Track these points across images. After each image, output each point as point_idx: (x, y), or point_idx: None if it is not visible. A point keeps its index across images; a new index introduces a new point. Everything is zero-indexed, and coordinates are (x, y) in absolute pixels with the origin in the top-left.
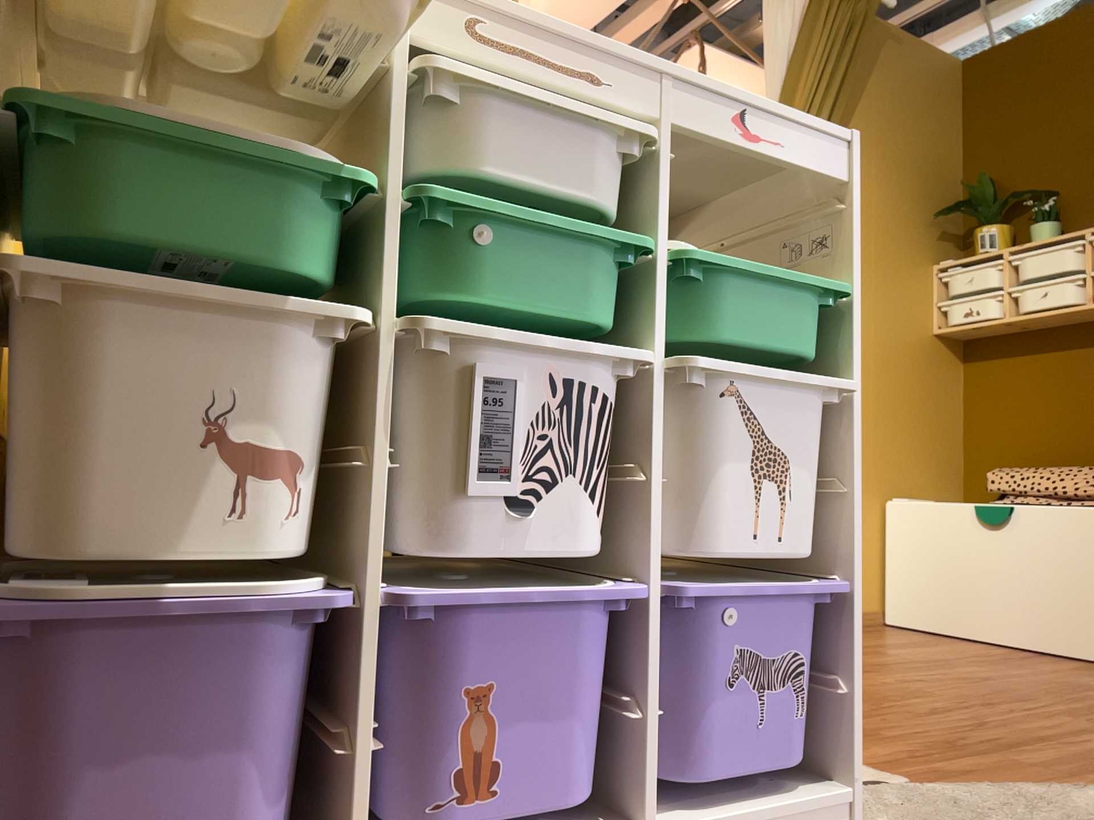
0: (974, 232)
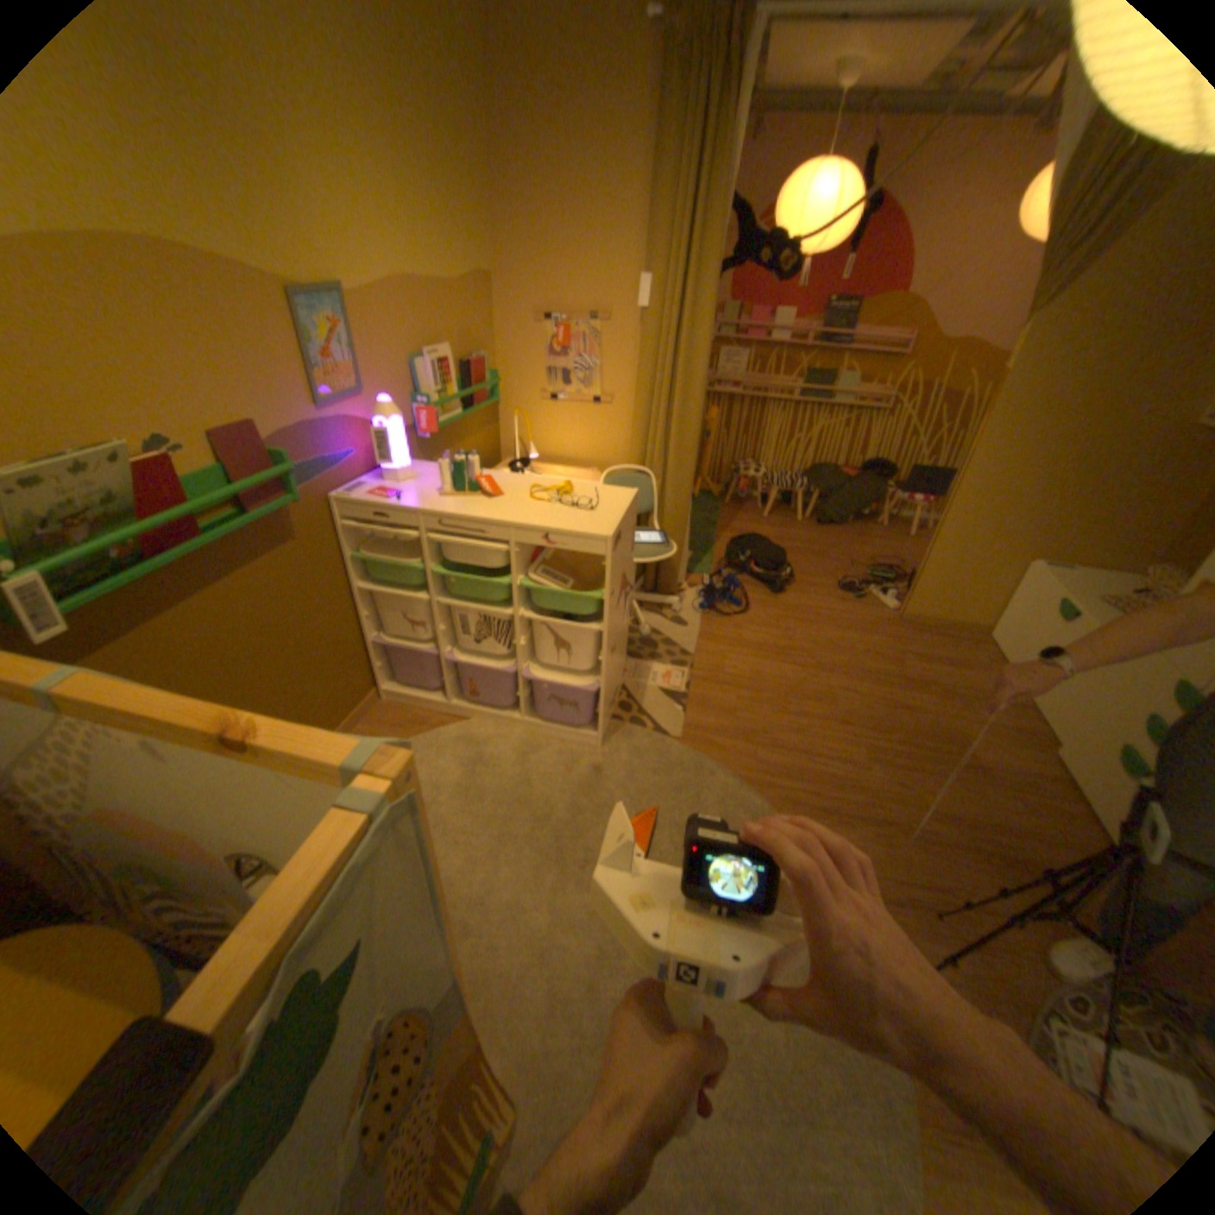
0: None
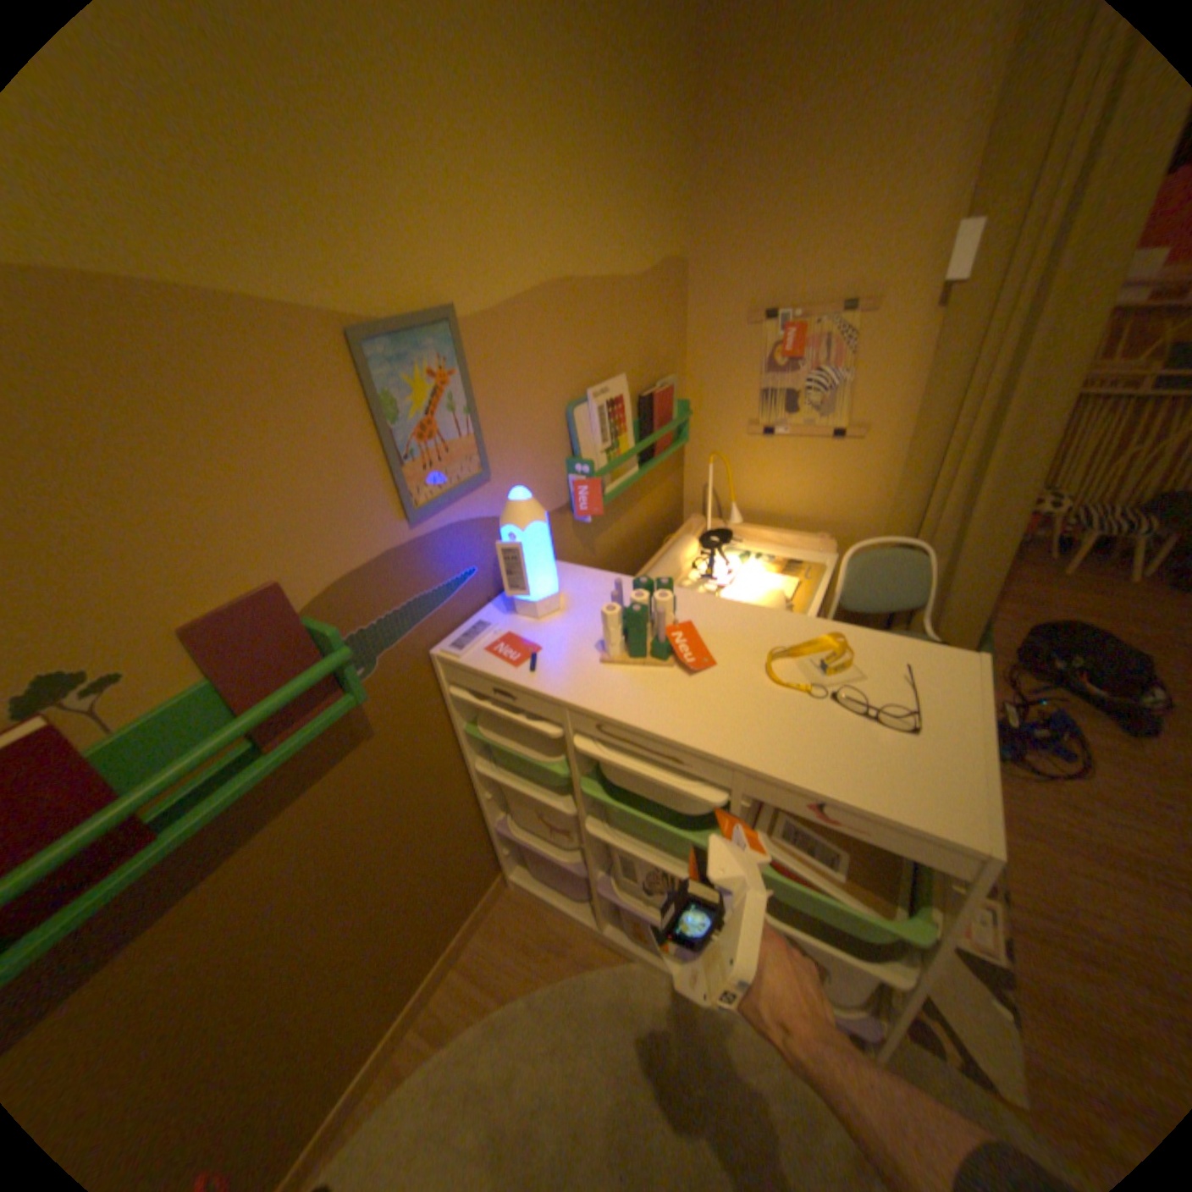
0: None
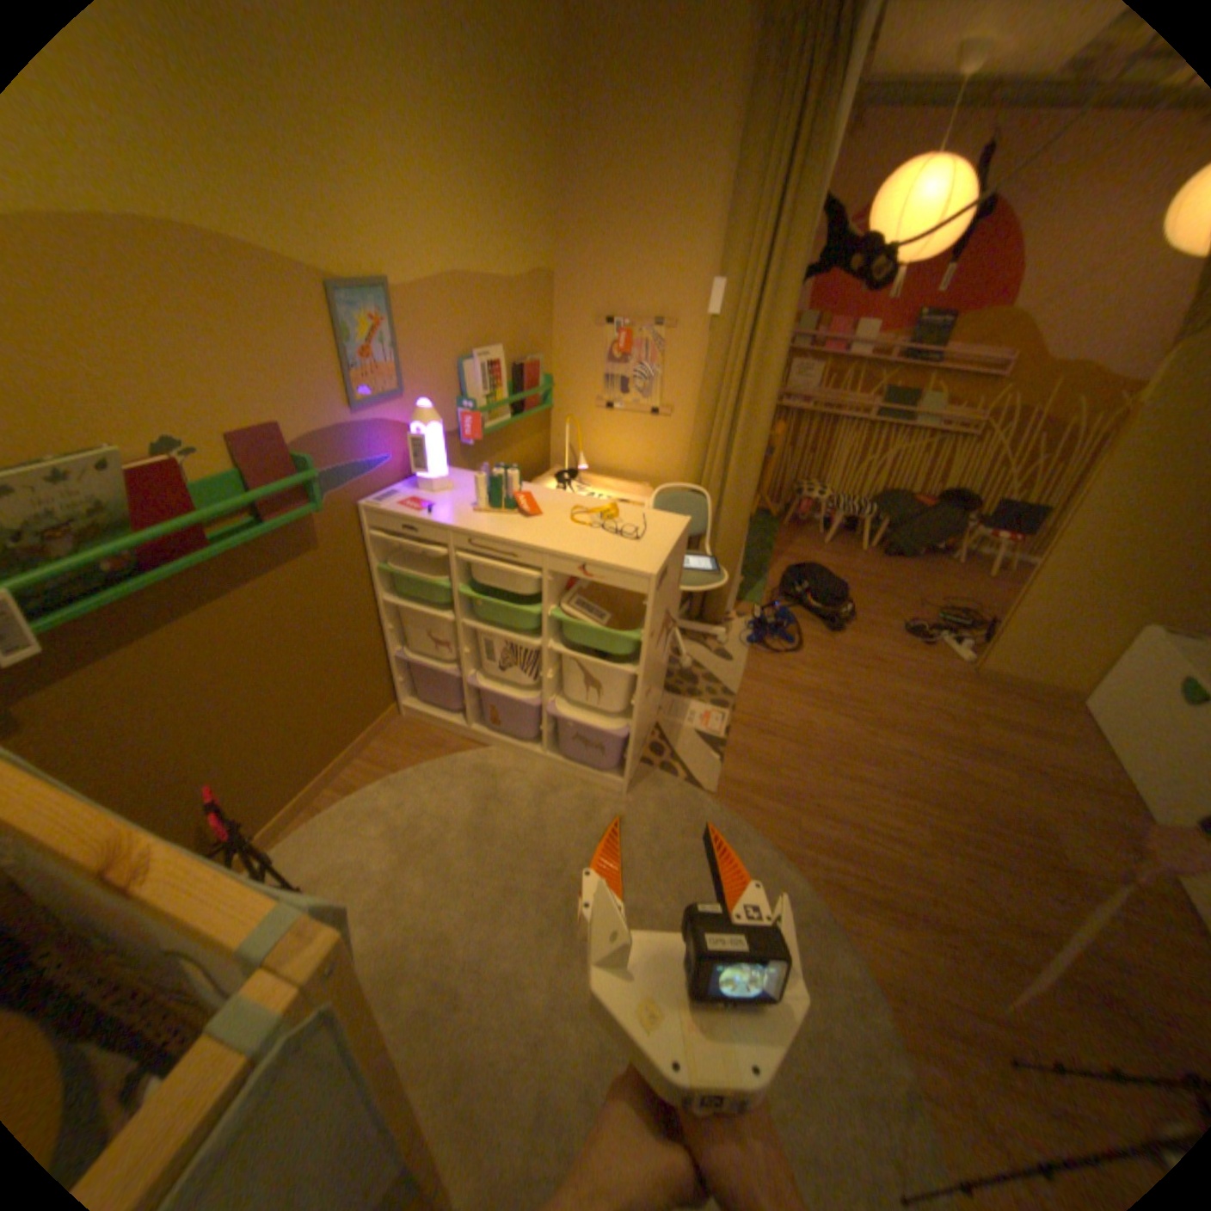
0: None
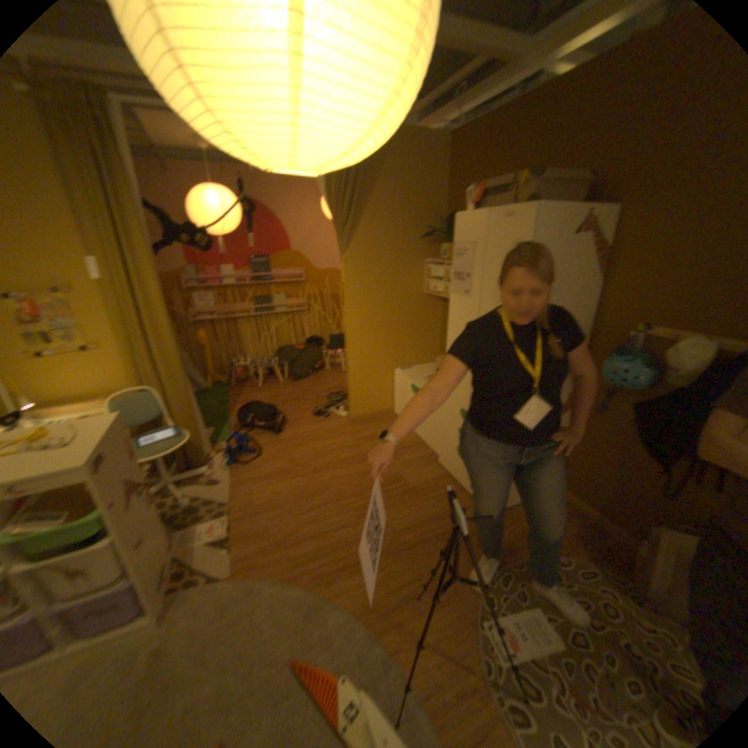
0: (443, 245)
